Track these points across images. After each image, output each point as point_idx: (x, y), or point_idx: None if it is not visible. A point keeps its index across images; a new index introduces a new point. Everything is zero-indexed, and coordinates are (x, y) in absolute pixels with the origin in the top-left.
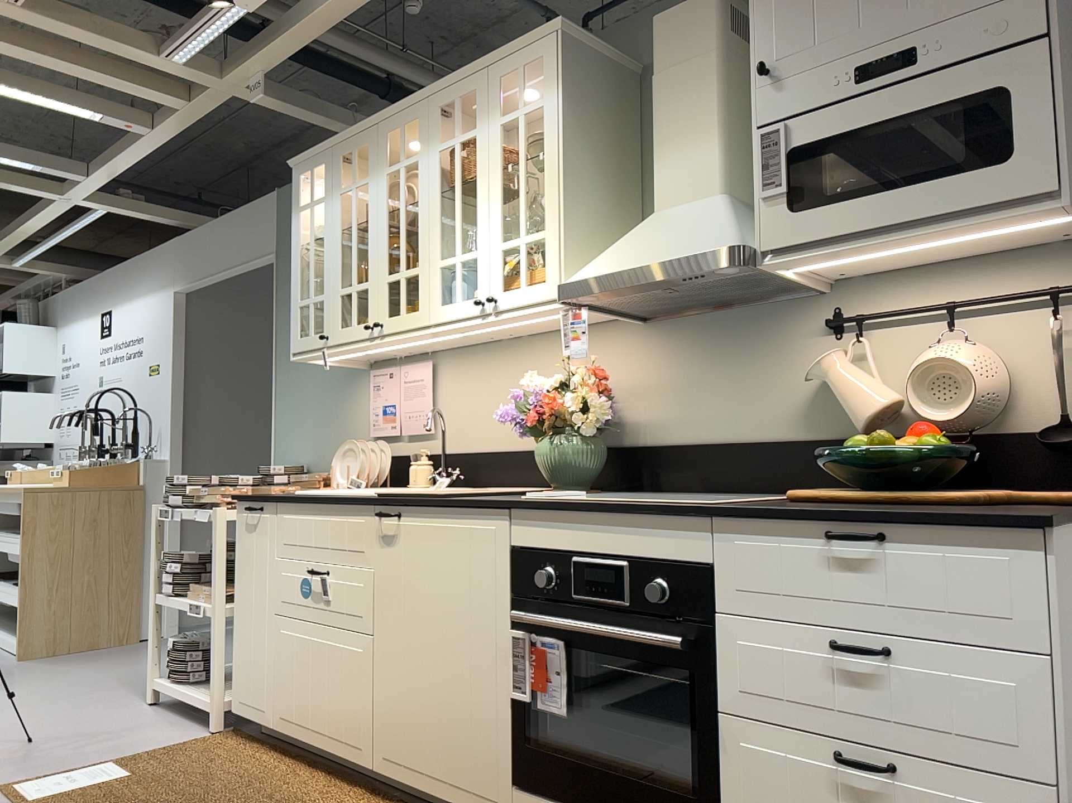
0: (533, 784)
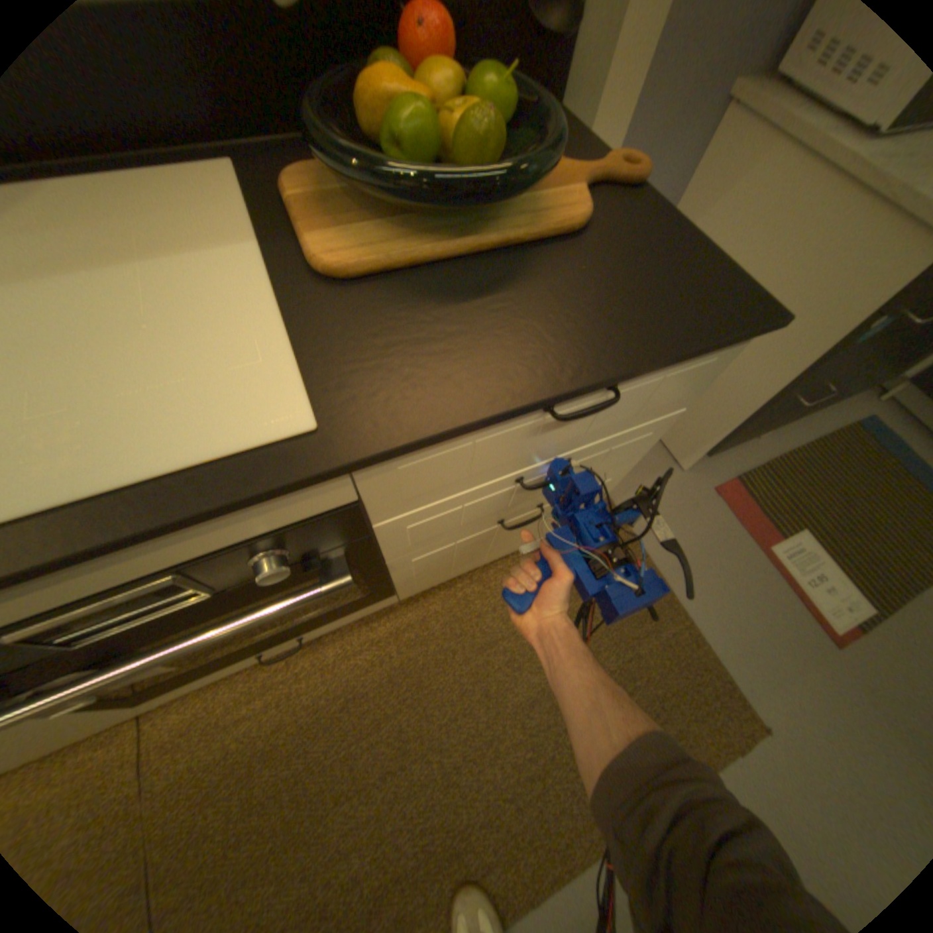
0: (158, 692)
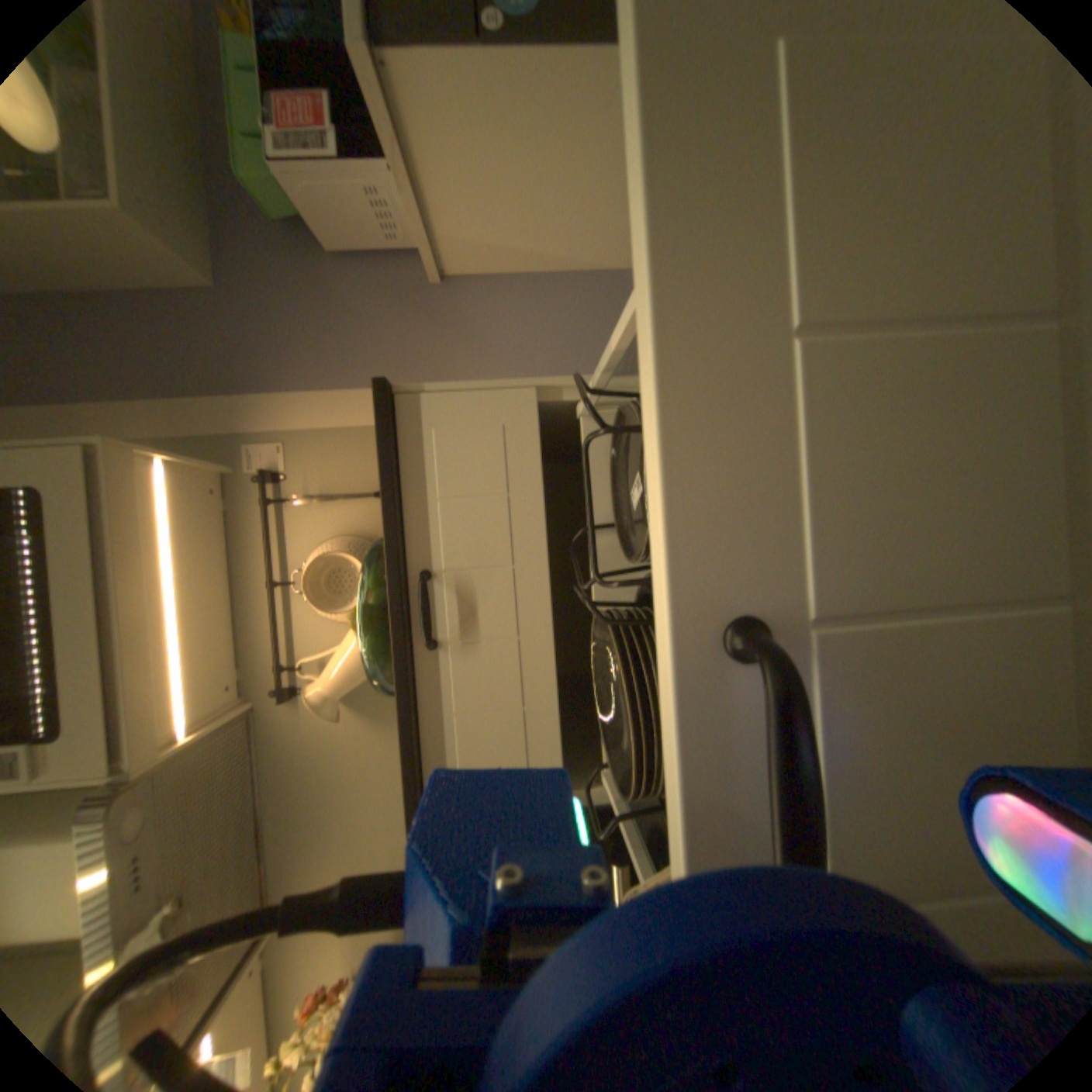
0: None
